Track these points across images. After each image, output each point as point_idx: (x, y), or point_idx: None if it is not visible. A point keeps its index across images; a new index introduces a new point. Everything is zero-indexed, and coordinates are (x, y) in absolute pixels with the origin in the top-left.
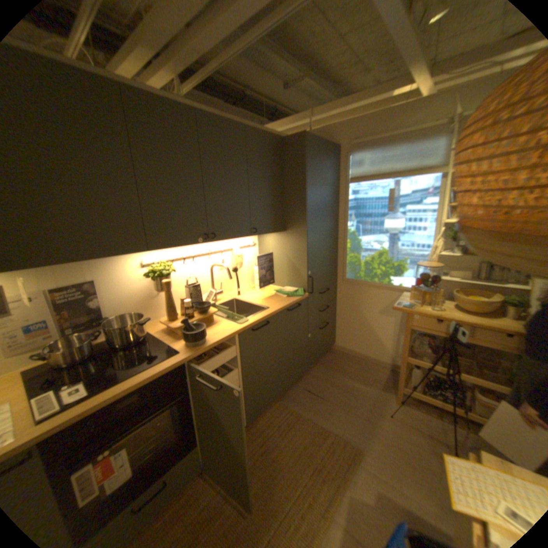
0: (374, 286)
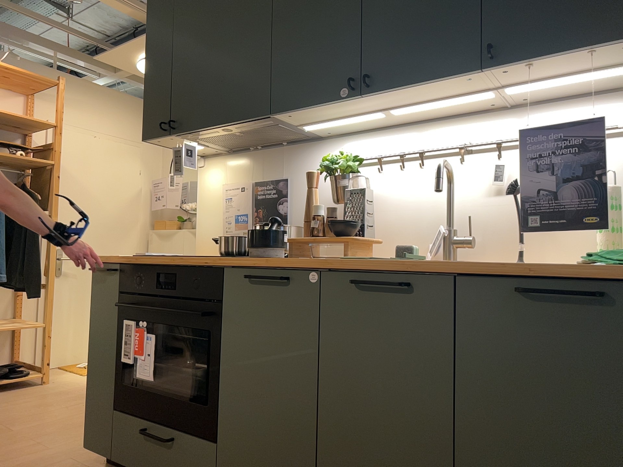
0: None
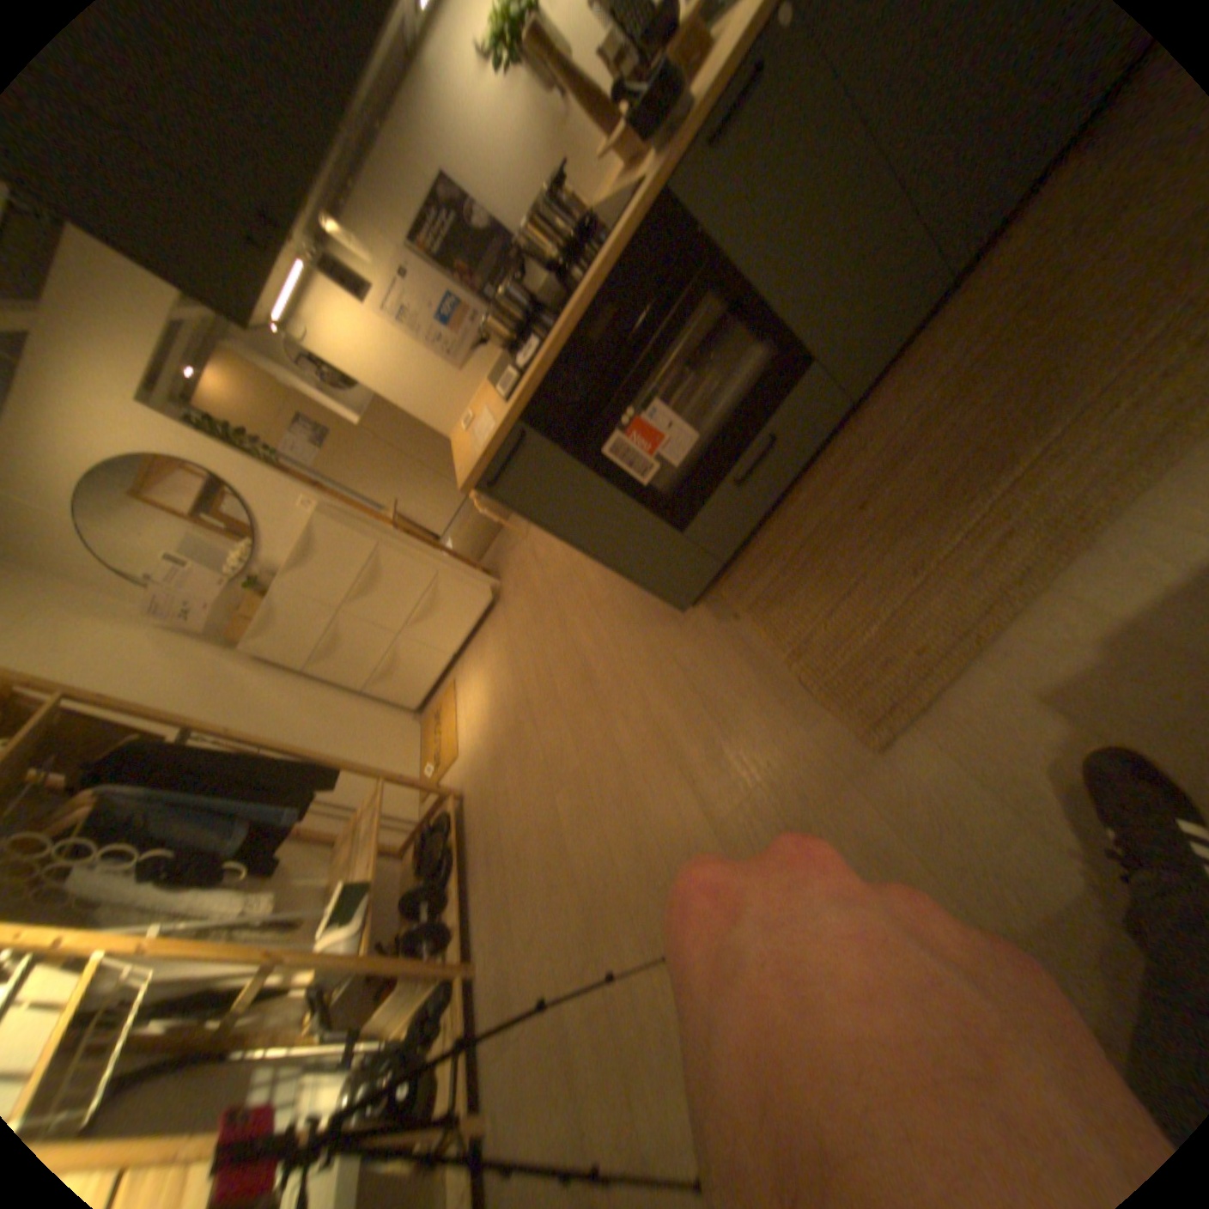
0: None
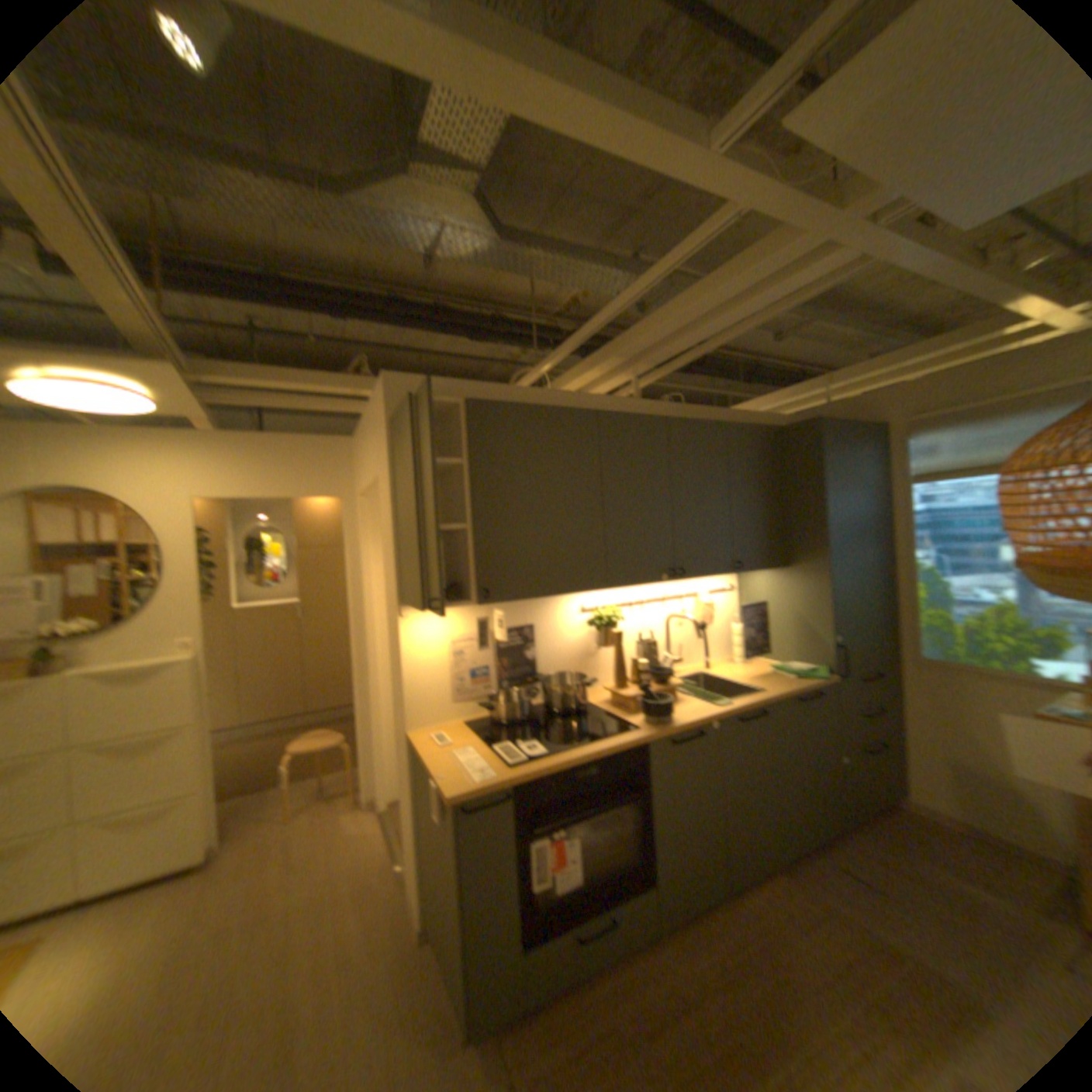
0: (995, 677)
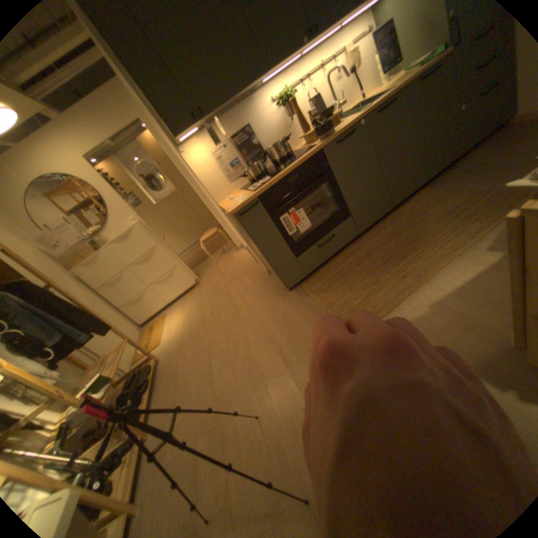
0: None
